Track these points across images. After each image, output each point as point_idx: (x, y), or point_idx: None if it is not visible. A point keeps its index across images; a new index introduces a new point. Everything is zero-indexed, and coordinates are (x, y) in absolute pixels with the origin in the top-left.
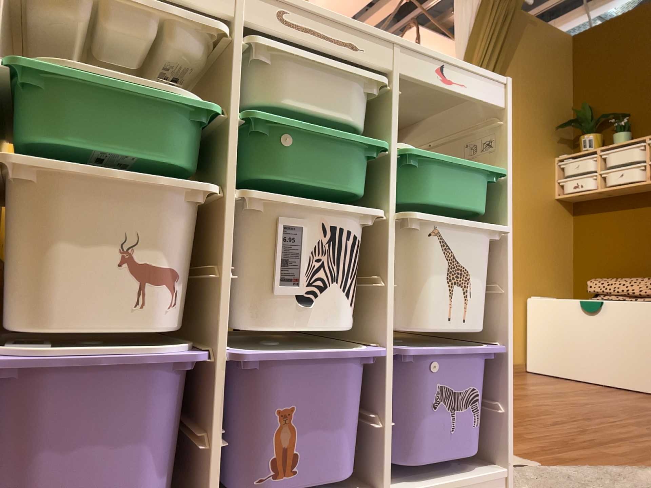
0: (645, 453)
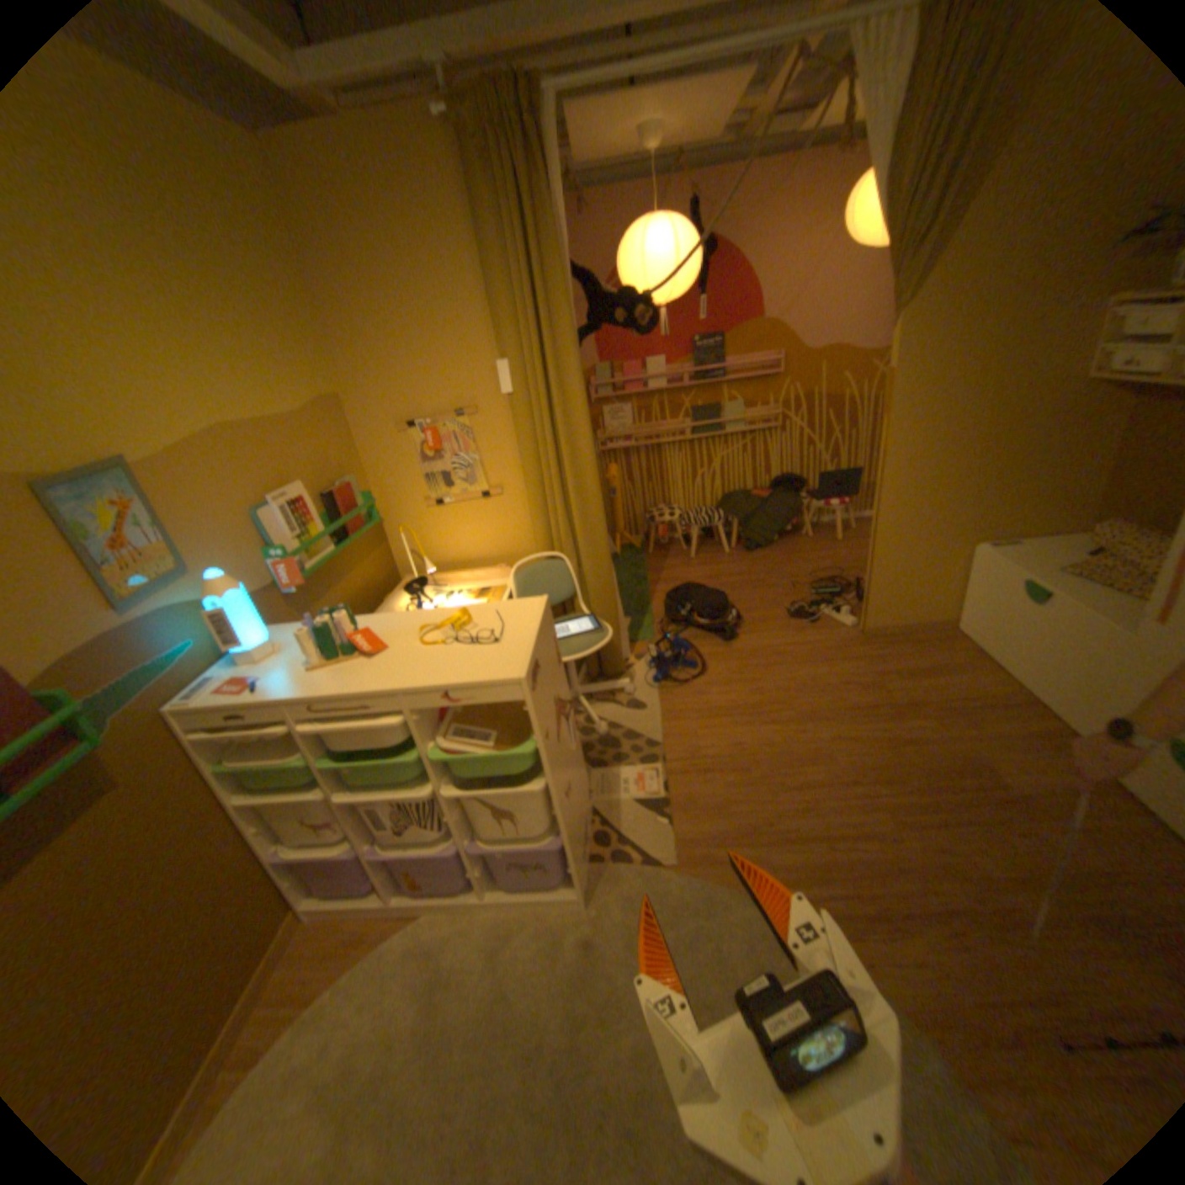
0: (804, 883)
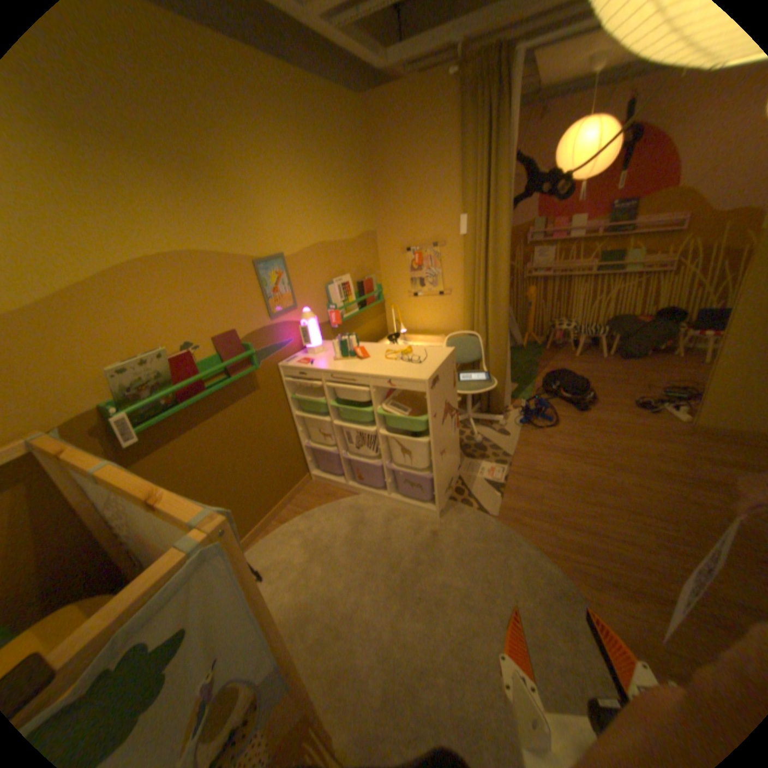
0: (575, 552)
